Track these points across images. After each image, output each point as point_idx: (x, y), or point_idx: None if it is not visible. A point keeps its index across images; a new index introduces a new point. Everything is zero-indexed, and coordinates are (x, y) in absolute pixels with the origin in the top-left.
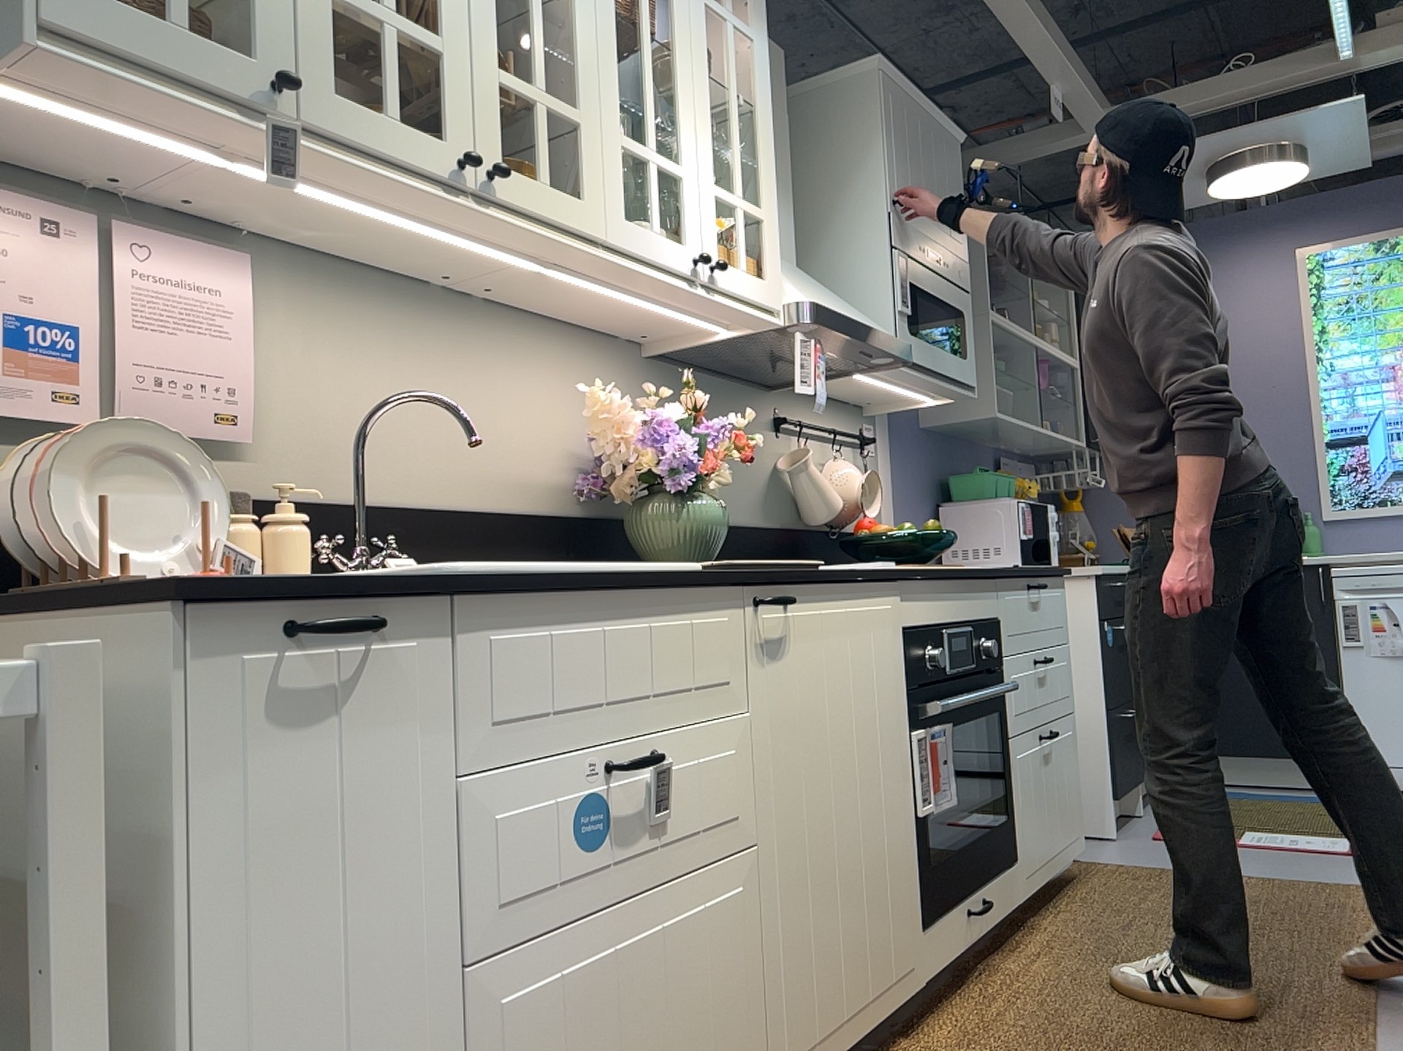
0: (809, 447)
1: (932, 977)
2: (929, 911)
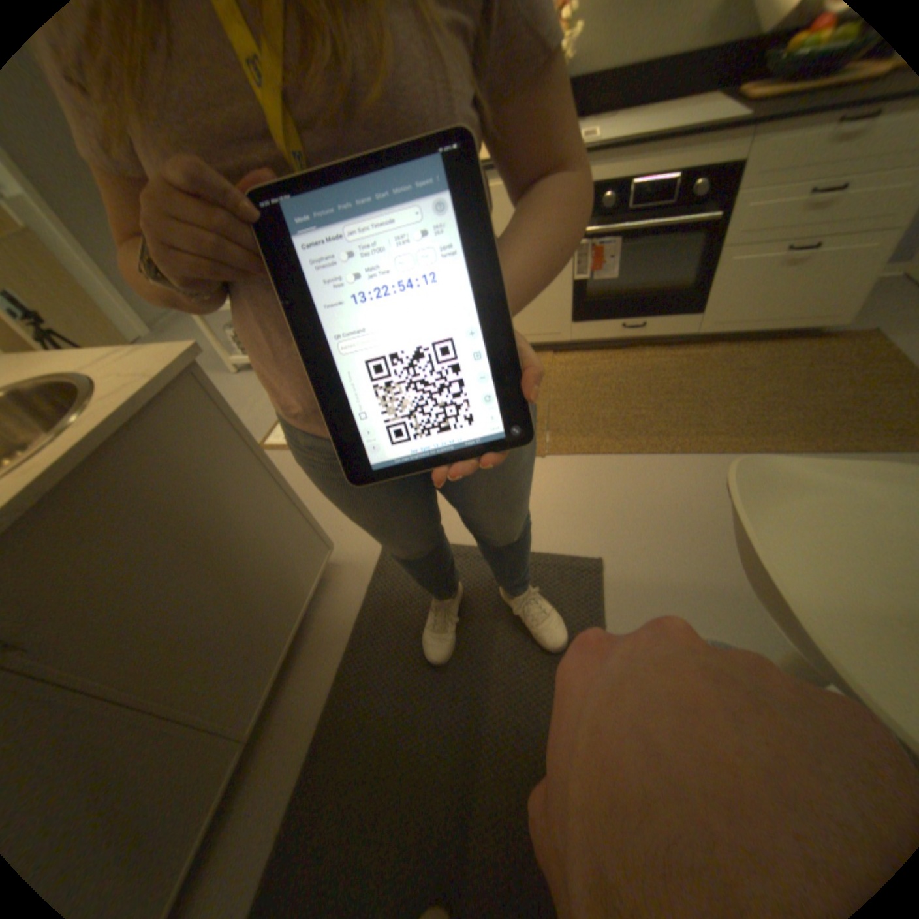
0: None
1: (579, 338)
2: (580, 315)
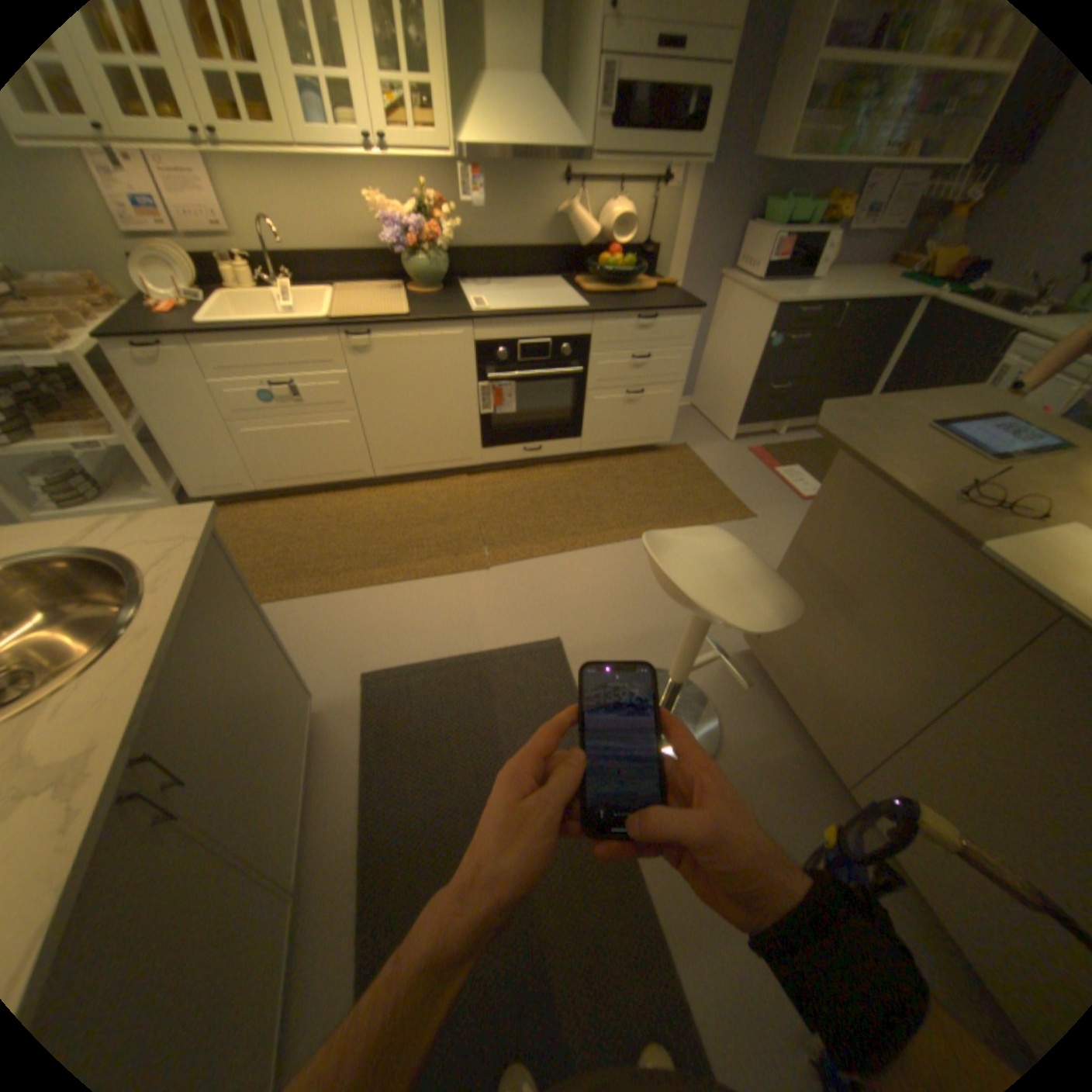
0: (582, 195)
1: (489, 464)
2: (488, 445)
